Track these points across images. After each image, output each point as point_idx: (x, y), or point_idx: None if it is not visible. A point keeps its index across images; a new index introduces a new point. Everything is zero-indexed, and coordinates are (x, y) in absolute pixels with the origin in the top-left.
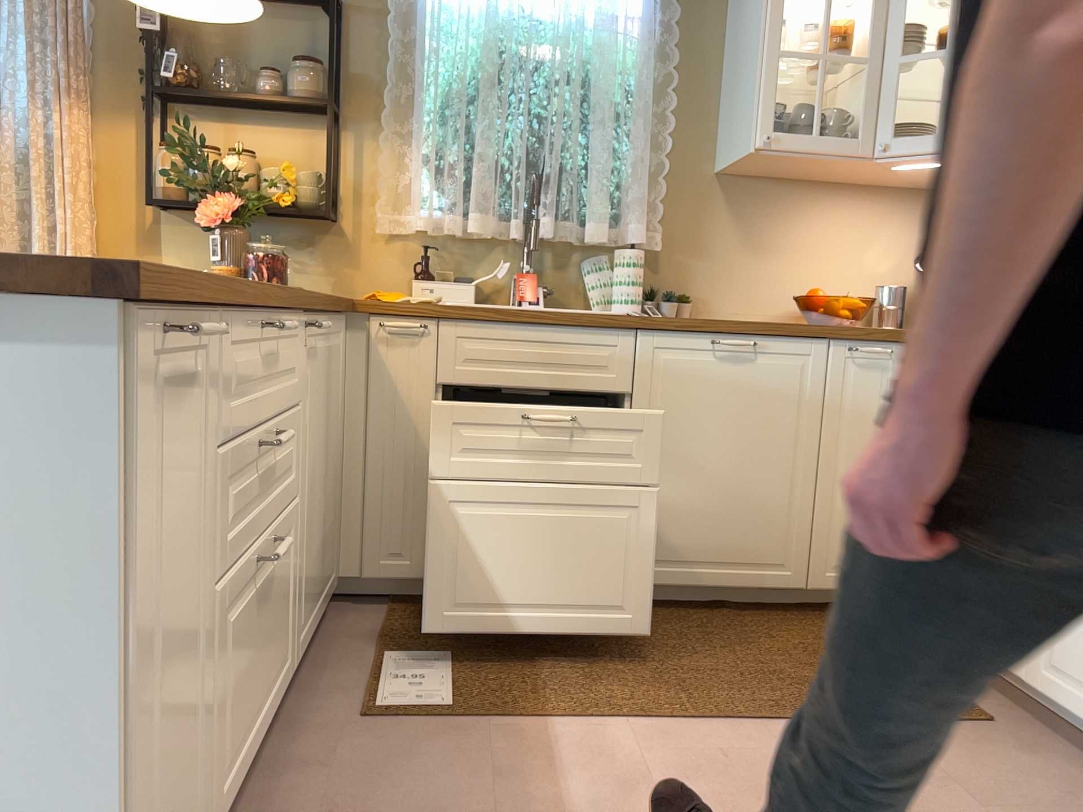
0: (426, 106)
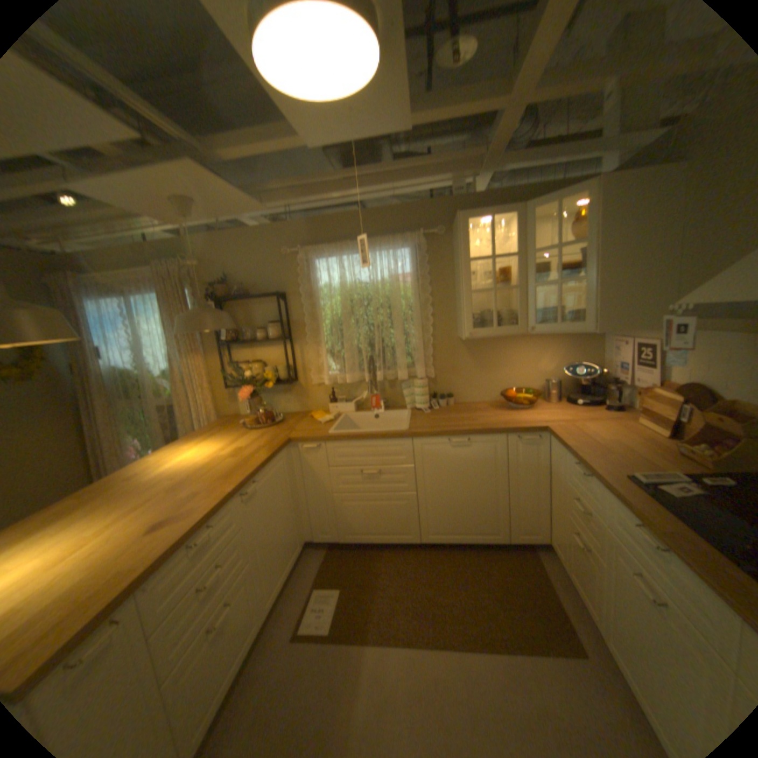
0: (321, 332)
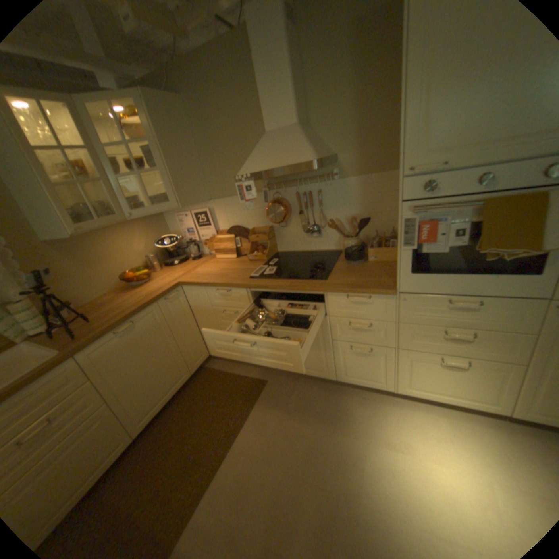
0: None
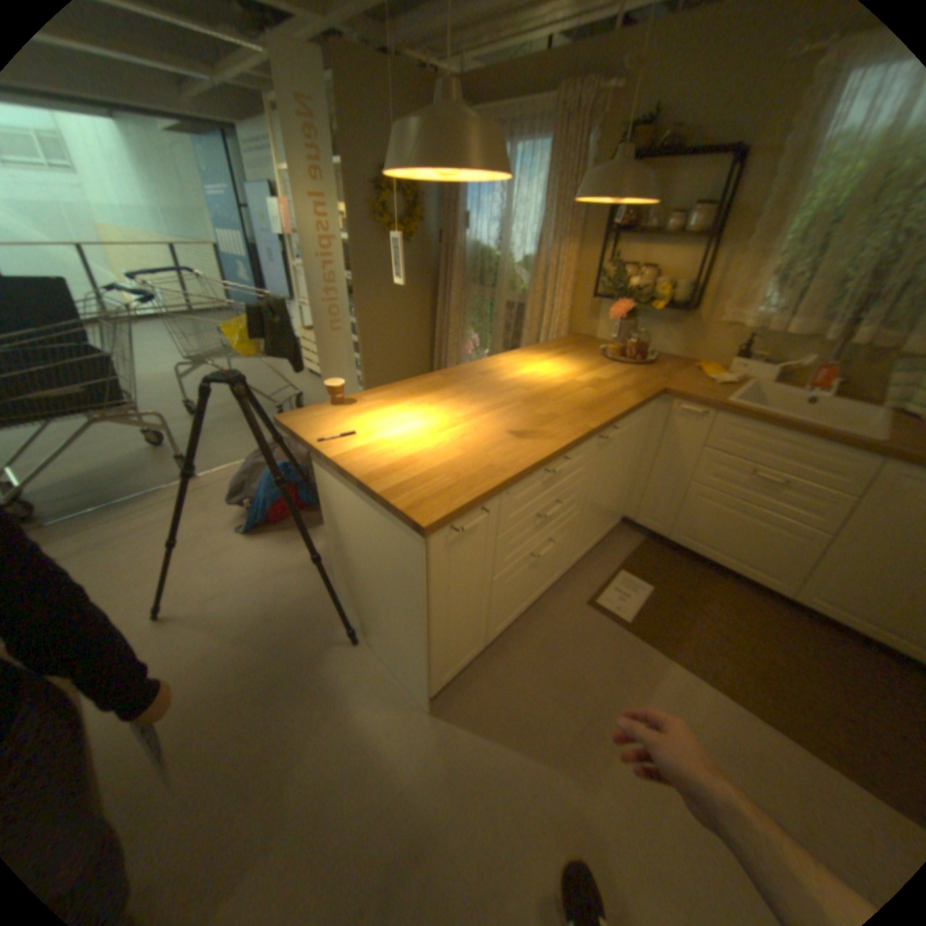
0: (787, 231)
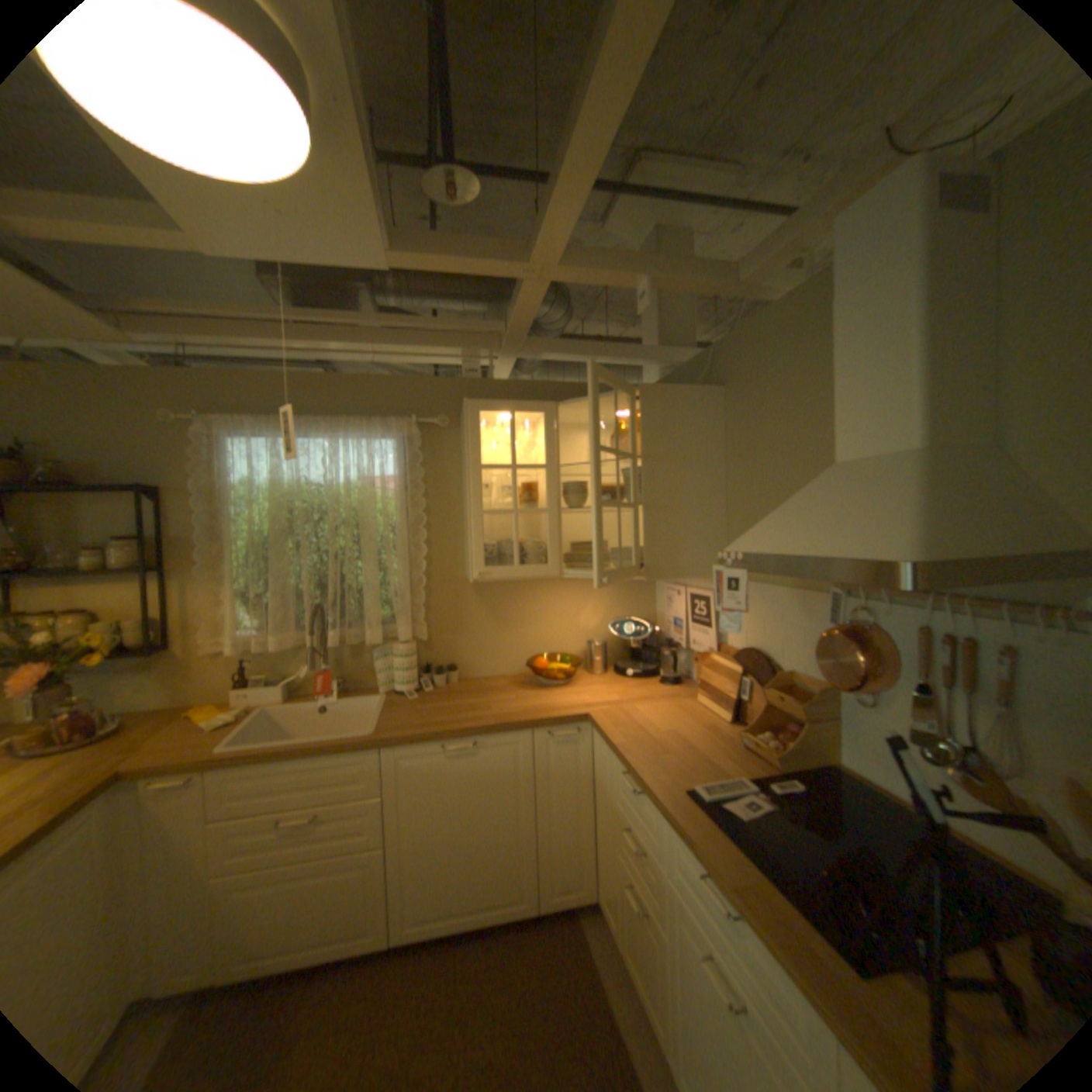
0: (227, 560)
